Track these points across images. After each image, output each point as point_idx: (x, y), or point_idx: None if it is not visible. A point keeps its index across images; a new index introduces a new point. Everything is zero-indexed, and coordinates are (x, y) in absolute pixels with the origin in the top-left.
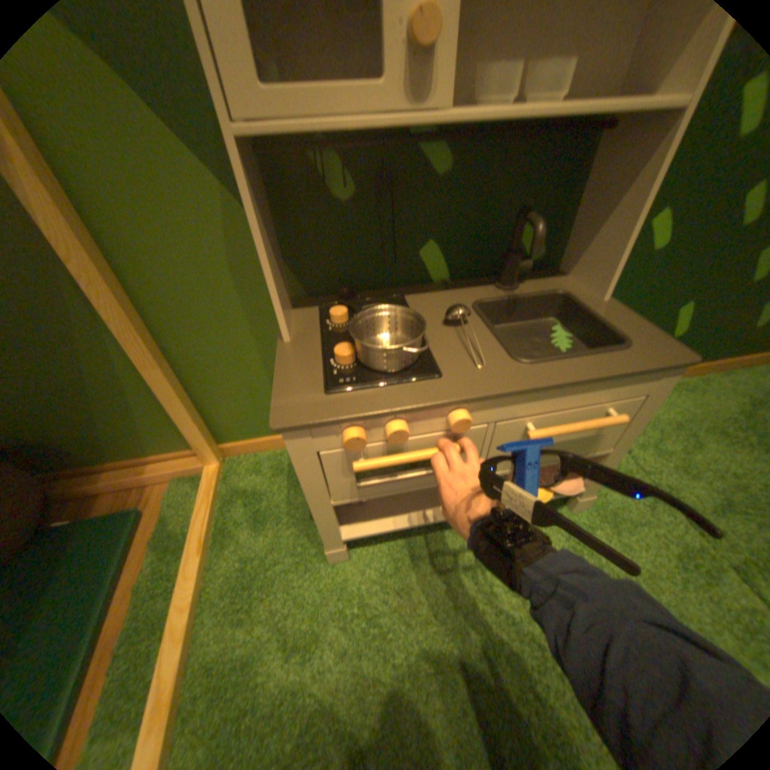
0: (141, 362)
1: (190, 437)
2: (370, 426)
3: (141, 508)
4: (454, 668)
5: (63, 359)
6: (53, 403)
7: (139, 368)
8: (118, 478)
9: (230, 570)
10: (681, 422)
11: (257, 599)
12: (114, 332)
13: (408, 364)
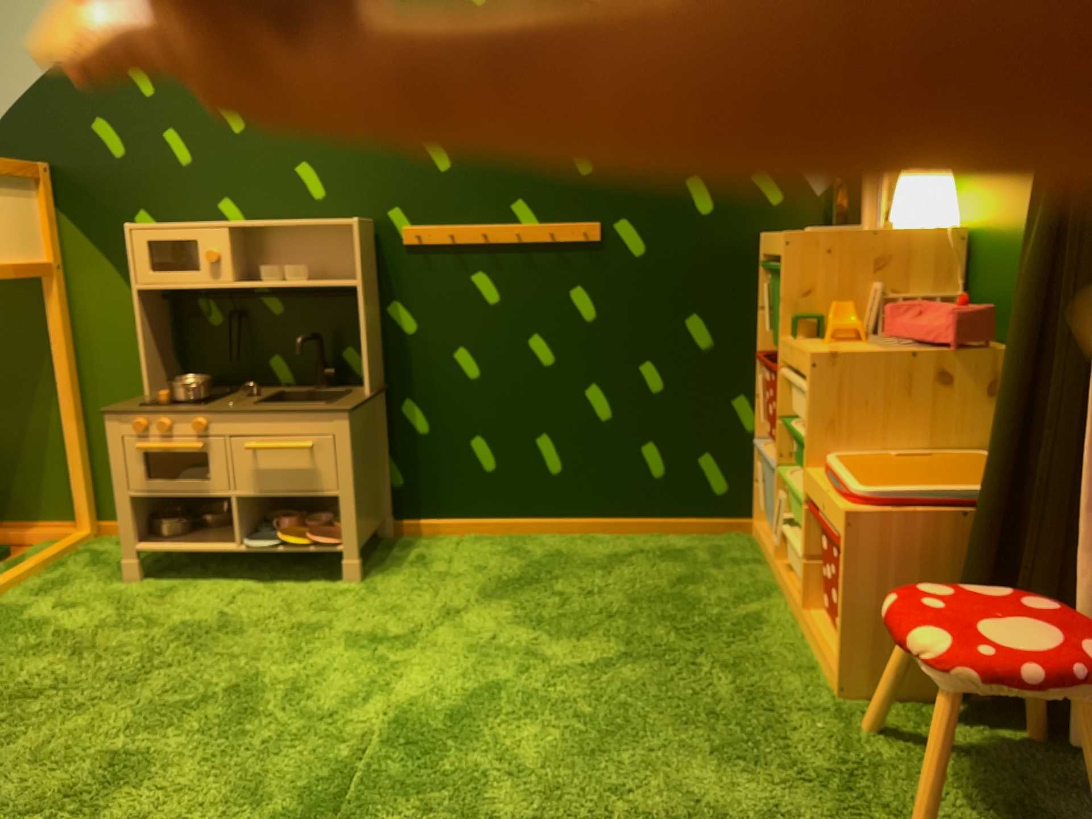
0: (72, 415)
1: (82, 493)
2: (155, 421)
3: (18, 554)
4: (164, 626)
5: (28, 412)
6: (5, 448)
7: (70, 427)
8: (14, 531)
9: (57, 578)
10: (544, 558)
11: (63, 590)
12: (66, 396)
13: (195, 398)
